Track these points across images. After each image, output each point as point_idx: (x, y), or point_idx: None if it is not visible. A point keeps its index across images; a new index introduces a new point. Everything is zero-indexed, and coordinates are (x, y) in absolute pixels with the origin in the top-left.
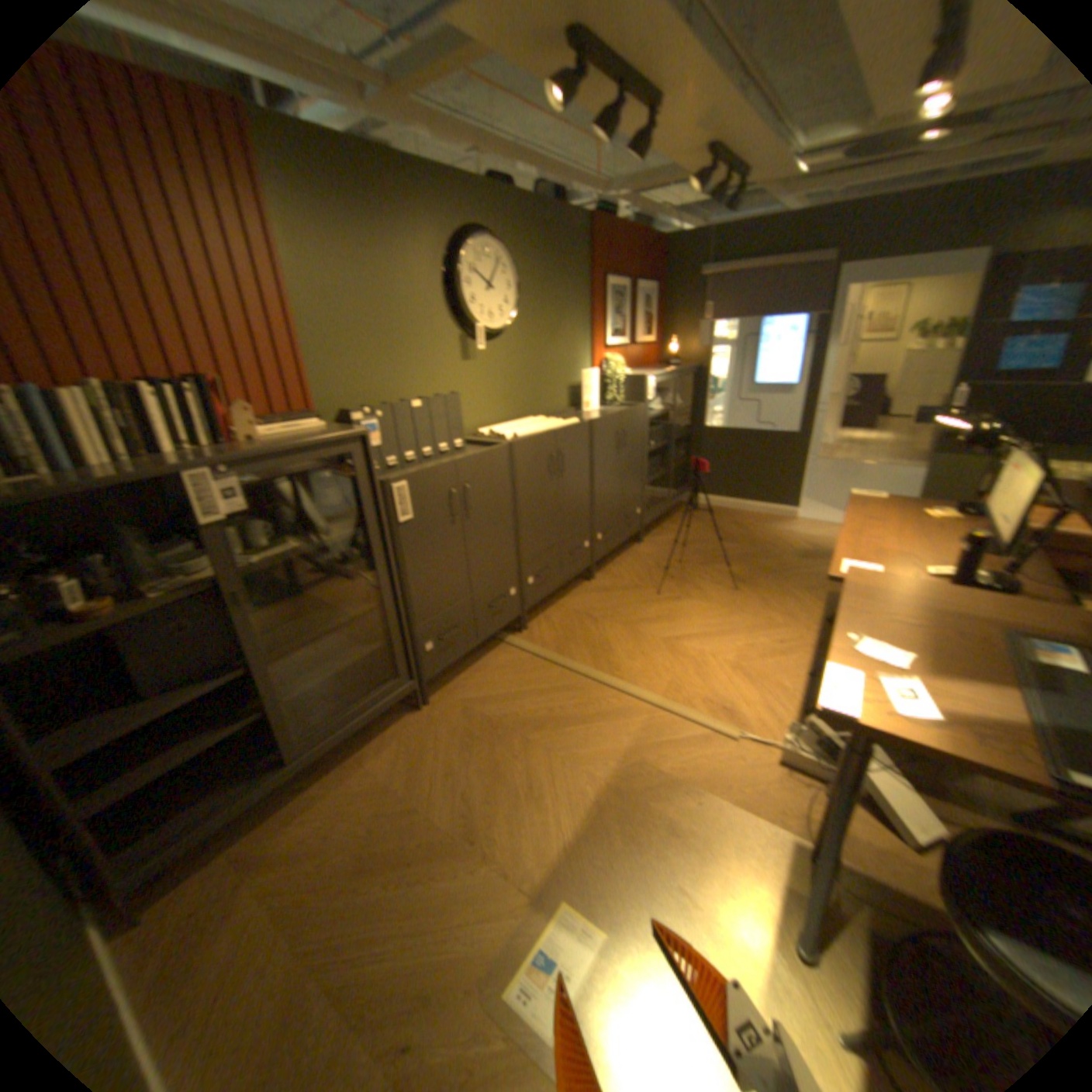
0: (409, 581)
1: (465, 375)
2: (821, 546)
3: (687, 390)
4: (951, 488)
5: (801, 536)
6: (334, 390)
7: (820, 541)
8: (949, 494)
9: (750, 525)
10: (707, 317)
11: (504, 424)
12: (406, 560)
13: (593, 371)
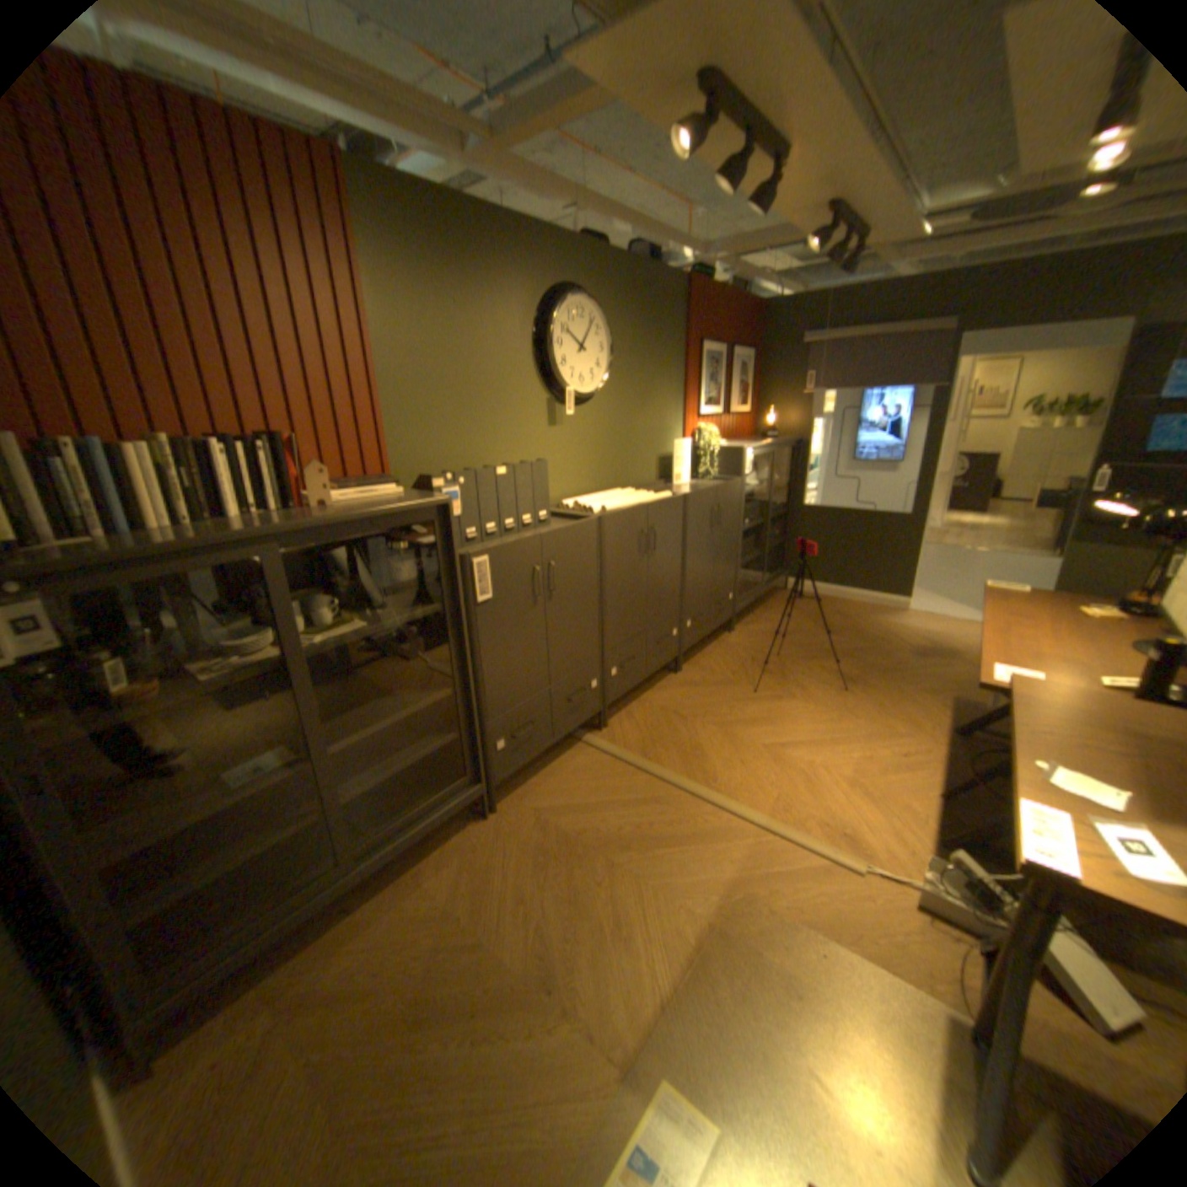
0: (482, 668)
1: (549, 441)
2: (938, 642)
3: (783, 464)
4: (1091, 582)
5: (914, 630)
6: (411, 453)
7: (936, 637)
8: (1089, 589)
9: (853, 615)
10: (805, 388)
11: (587, 495)
12: (480, 645)
13: (684, 441)
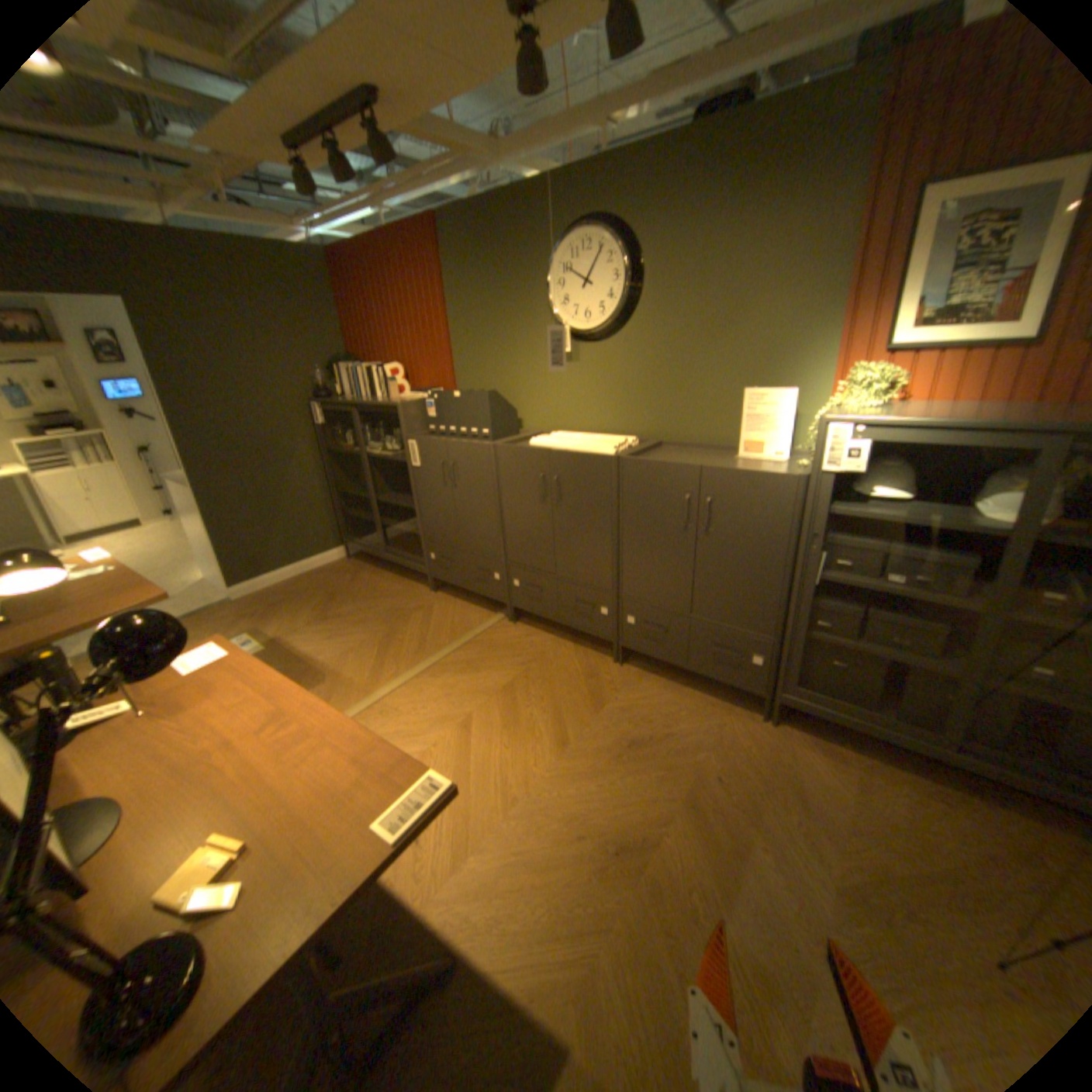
0: (420, 504)
1: (562, 375)
2: None
3: None
4: None
5: None
6: (466, 377)
7: None
8: None
9: None
10: None
11: (607, 434)
12: (417, 490)
13: (773, 391)
